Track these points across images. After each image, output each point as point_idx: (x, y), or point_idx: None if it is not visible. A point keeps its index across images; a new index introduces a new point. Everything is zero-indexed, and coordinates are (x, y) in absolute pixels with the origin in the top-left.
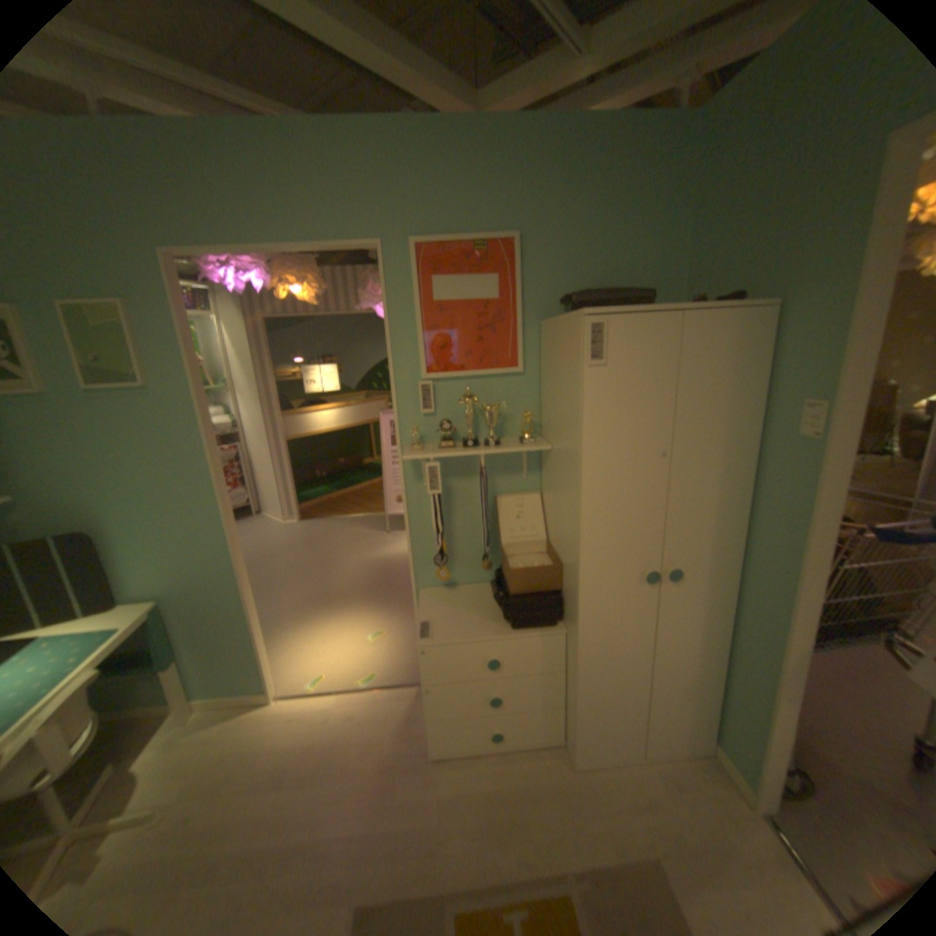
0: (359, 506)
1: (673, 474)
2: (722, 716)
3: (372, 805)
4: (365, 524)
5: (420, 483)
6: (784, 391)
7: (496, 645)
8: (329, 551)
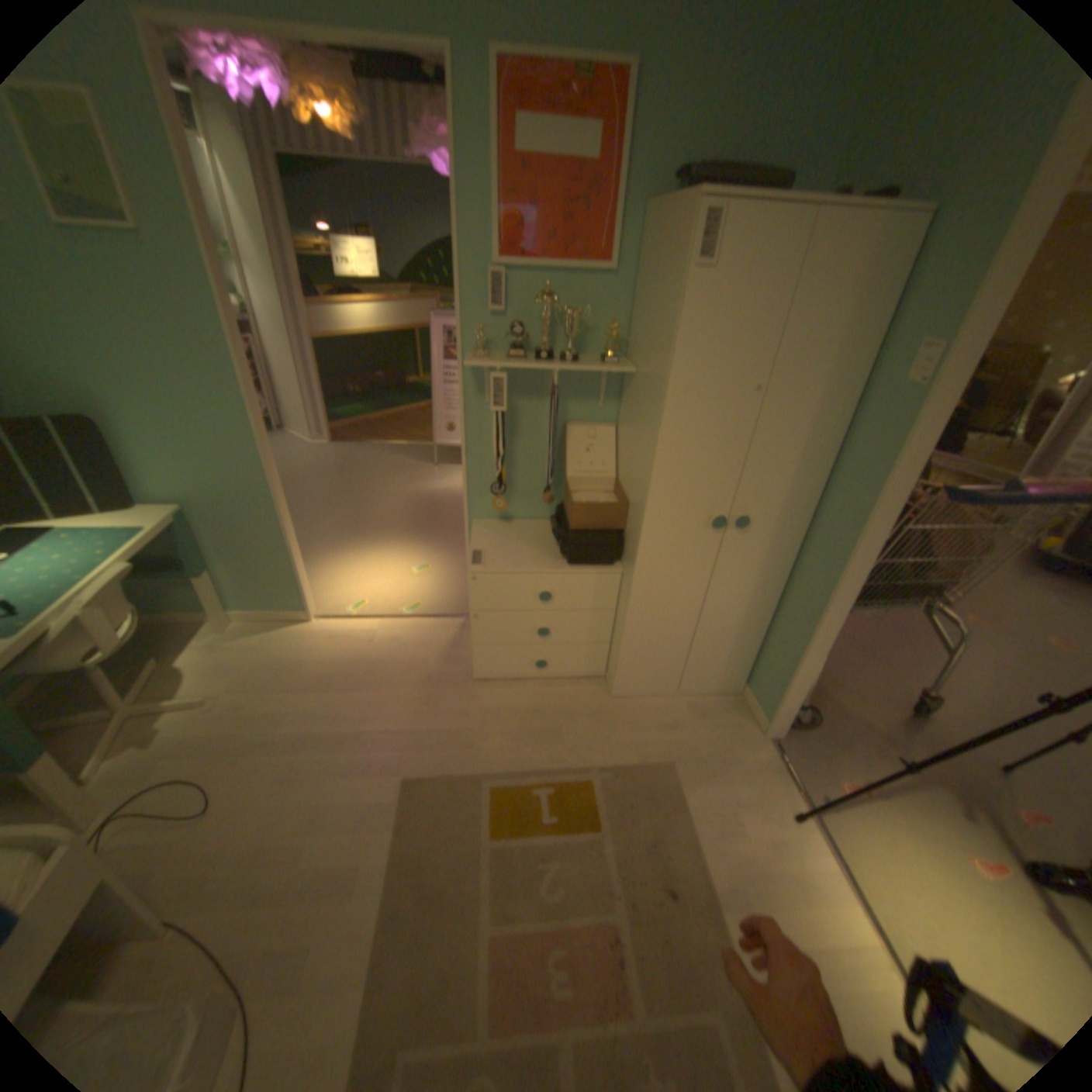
0: (401, 432)
1: (762, 412)
2: (756, 660)
3: (417, 709)
4: (409, 454)
5: (481, 400)
6: (905, 327)
7: (549, 578)
8: (367, 480)
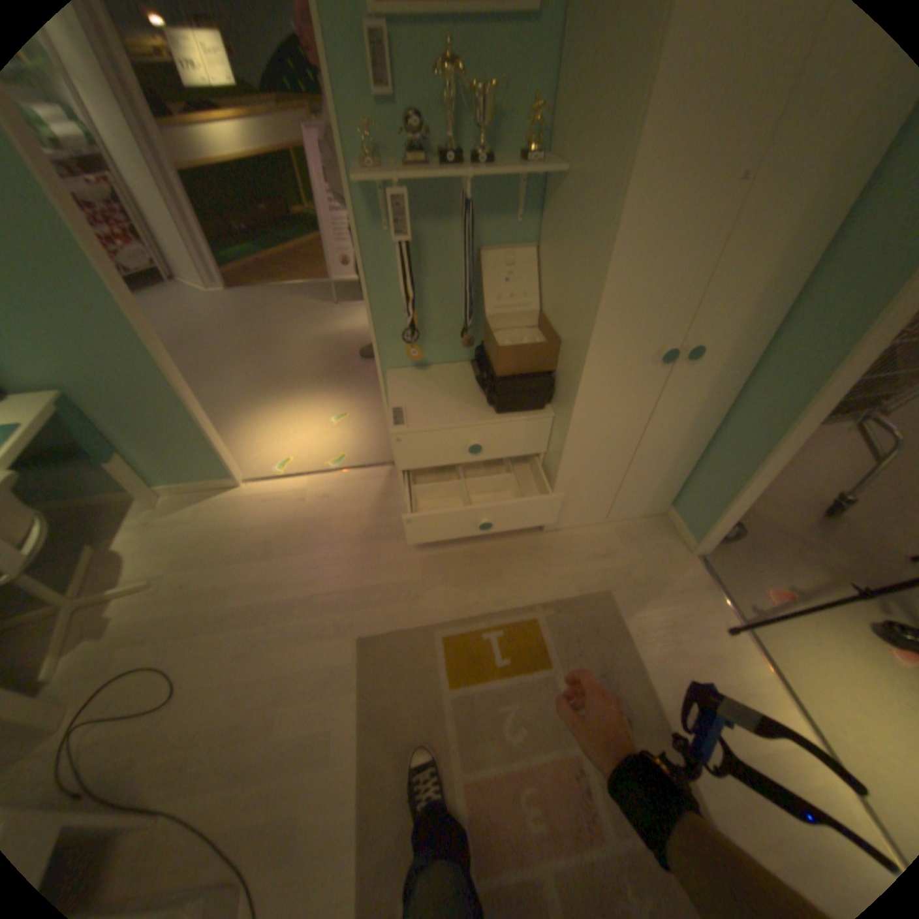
0: (295, 270)
1: (743, 210)
2: (683, 483)
3: (359, 564)
4: (307, 294)
5: (377, 227)
6: None
7: (478, 429)
8: (269, 326)
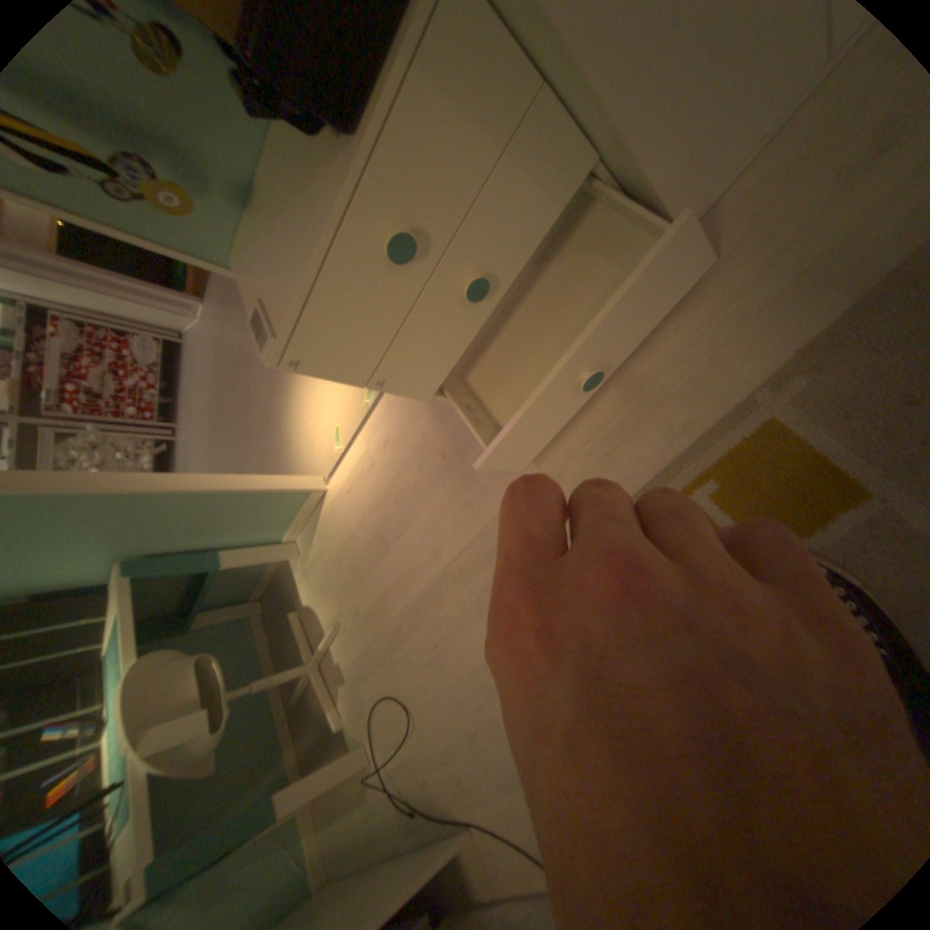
0: None
1: None
2: None
3: (463, 498)
4: None
5: None
6: None
7: (364, 206)
8: None
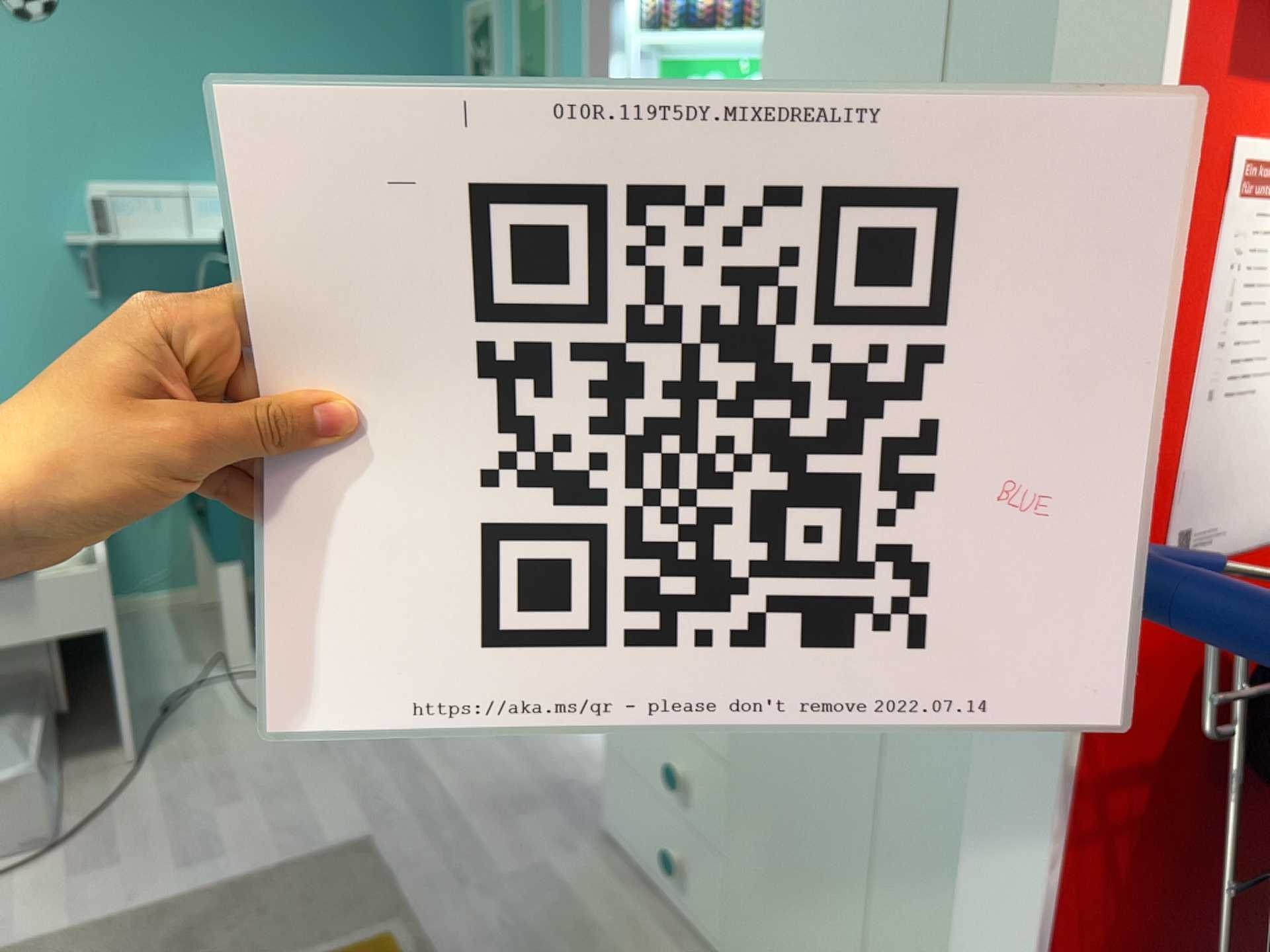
0: None
1: None
2: None
3: (503, 798)
4: None
5: None
6: None
7: None
8: None
